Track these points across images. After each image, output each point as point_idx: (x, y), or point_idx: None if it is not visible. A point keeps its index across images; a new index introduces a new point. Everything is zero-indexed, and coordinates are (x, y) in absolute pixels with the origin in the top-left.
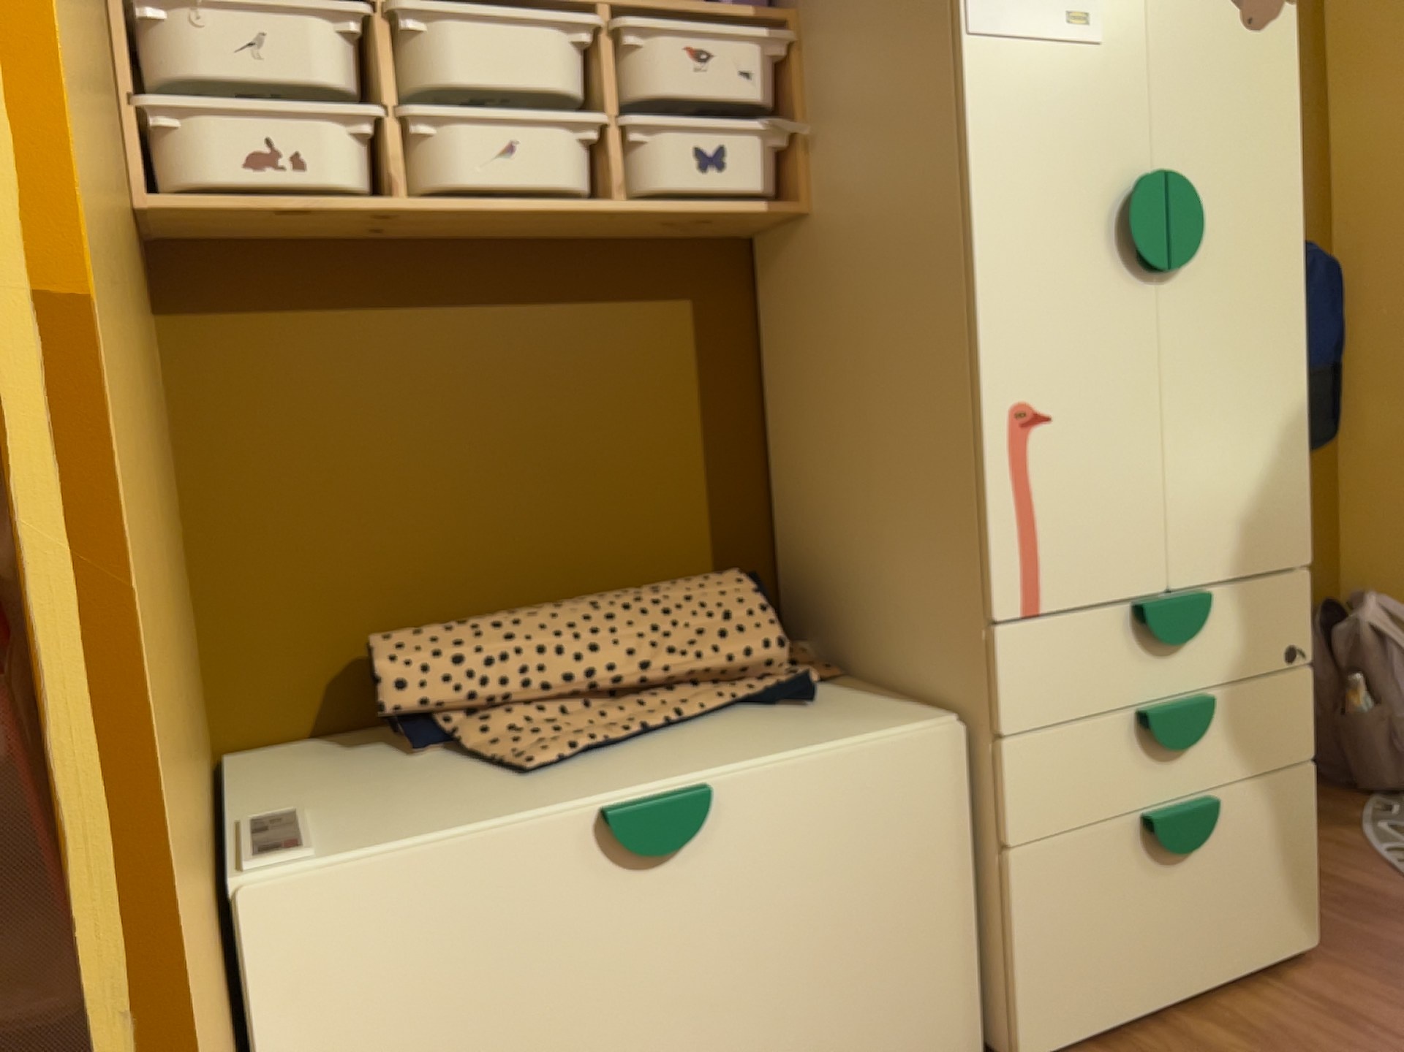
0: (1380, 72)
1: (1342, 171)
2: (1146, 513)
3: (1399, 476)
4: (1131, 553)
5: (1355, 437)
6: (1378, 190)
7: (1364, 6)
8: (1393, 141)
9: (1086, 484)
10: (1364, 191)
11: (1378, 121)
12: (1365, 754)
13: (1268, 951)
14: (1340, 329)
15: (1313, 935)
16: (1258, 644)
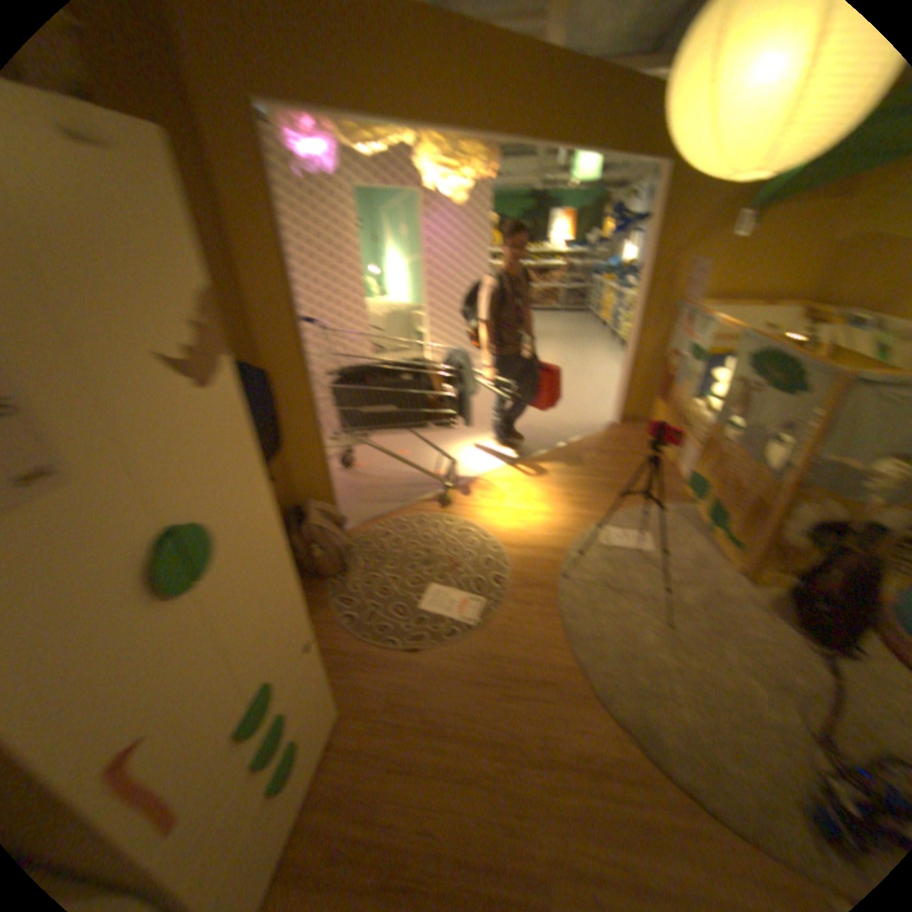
0: (265, 269)
1: (257, 320)
2: (225, 696)
3: (310, 451)
4: (222, 723)
5: (290, 439)
6: (276, 329)
7: (249, 231)
8: (278, 306)
9: (182, 734)
10: (270, 330)
11: (269, 295)
12: (323, 571)
13: (322, 748)
14: (274, 395)
15: (334, 719)
16: (293, 667)
